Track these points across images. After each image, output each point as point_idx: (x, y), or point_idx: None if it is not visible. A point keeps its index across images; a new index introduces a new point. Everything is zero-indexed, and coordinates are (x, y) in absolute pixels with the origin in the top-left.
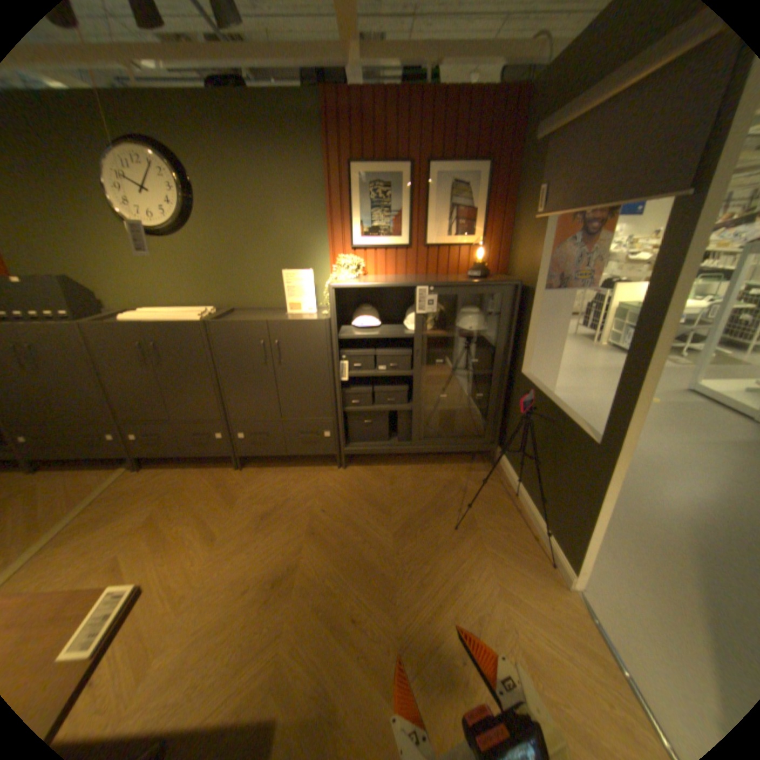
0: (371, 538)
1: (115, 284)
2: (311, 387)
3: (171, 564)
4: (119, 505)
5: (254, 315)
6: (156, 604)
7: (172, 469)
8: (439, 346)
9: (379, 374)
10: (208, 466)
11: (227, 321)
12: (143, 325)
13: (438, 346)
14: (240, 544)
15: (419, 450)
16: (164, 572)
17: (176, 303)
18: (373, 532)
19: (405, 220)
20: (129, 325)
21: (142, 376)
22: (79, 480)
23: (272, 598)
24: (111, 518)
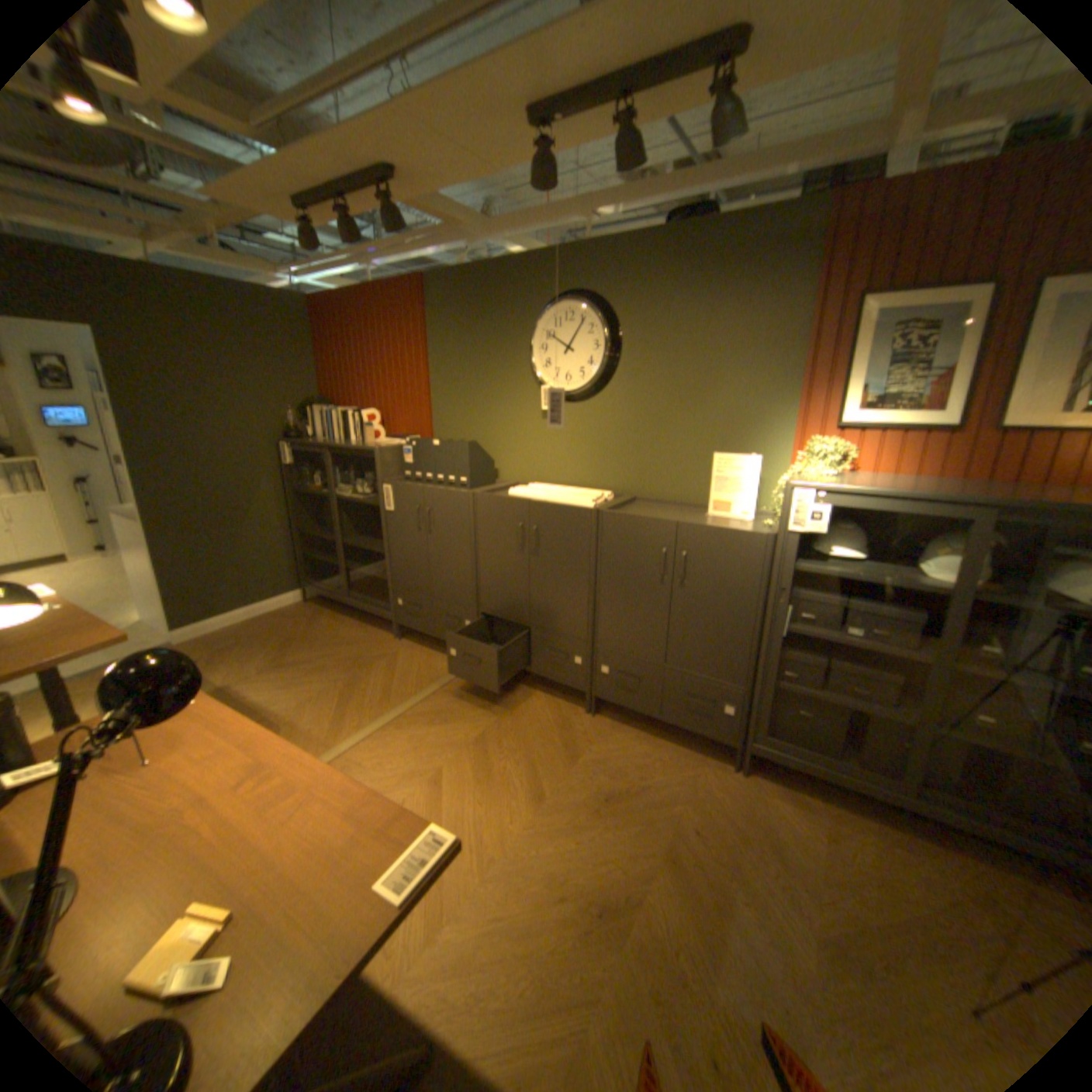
0: (775, 929)
1: (515, 453)
2: (720, 631)
3: (489, 809)
4: (458, 707)
5: (659, 511)
6: (464, 853)
7: (516, 684)
8: (997, 620)
9: (849, 642)
10: (556, 694)
11: (625, 514)
12: (530, 505)
13: (994, 620)
14: (571, 825)
15: (906, 806)
16: (480, 816)
17: (569, 482)
18: (781, 918)
19: (962, 383)
20: (518, 503)
21: (515, 563)
22: (431, 661)
23: (596, 935)
24: (447, 719)
